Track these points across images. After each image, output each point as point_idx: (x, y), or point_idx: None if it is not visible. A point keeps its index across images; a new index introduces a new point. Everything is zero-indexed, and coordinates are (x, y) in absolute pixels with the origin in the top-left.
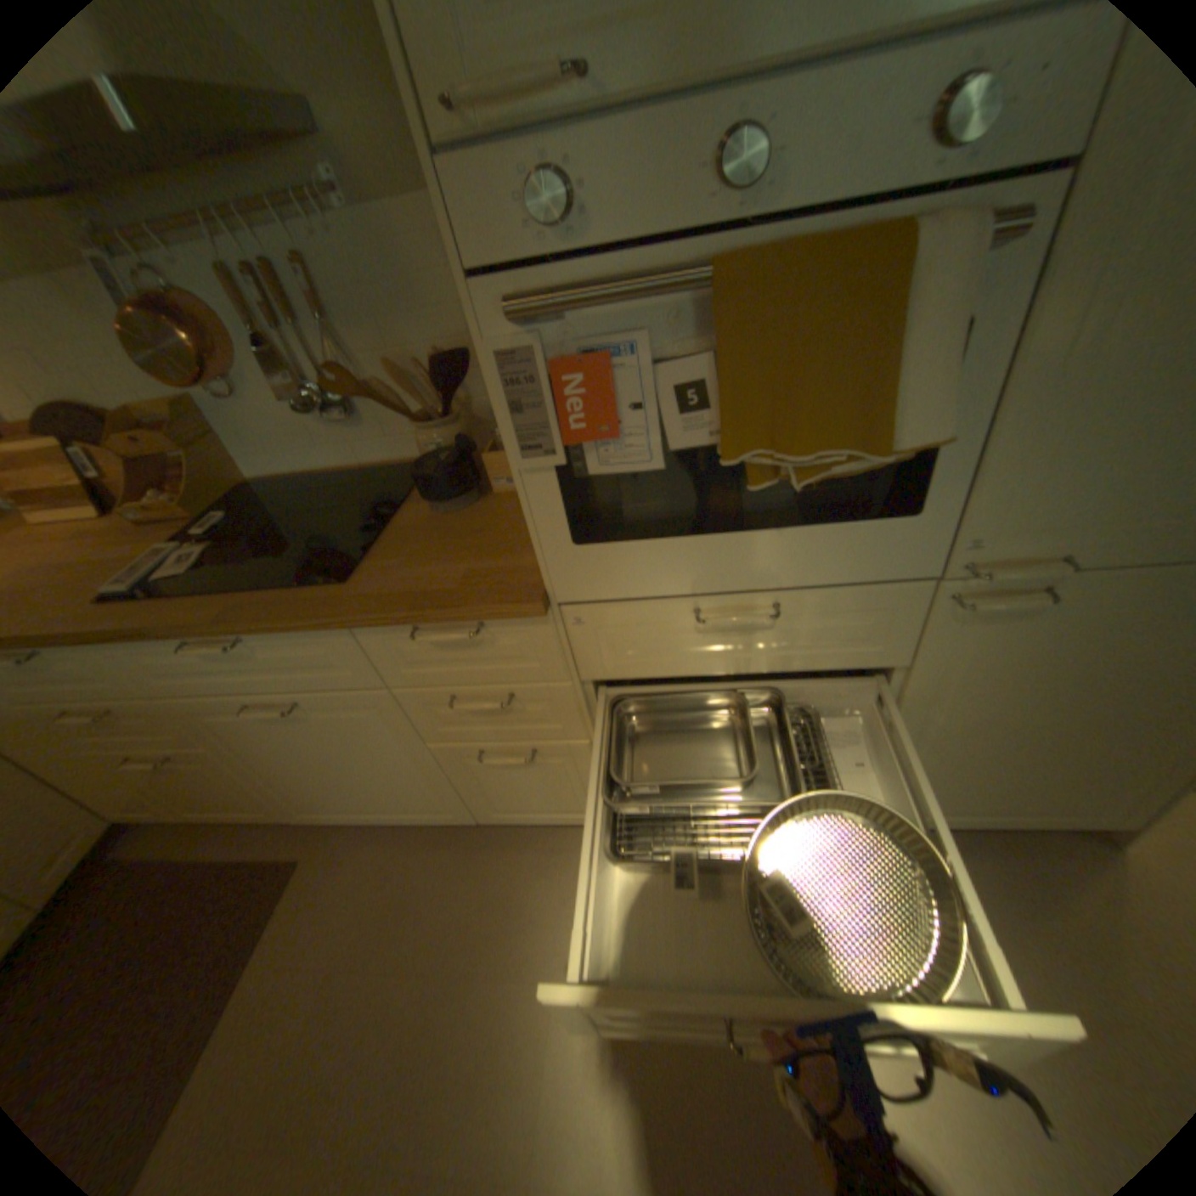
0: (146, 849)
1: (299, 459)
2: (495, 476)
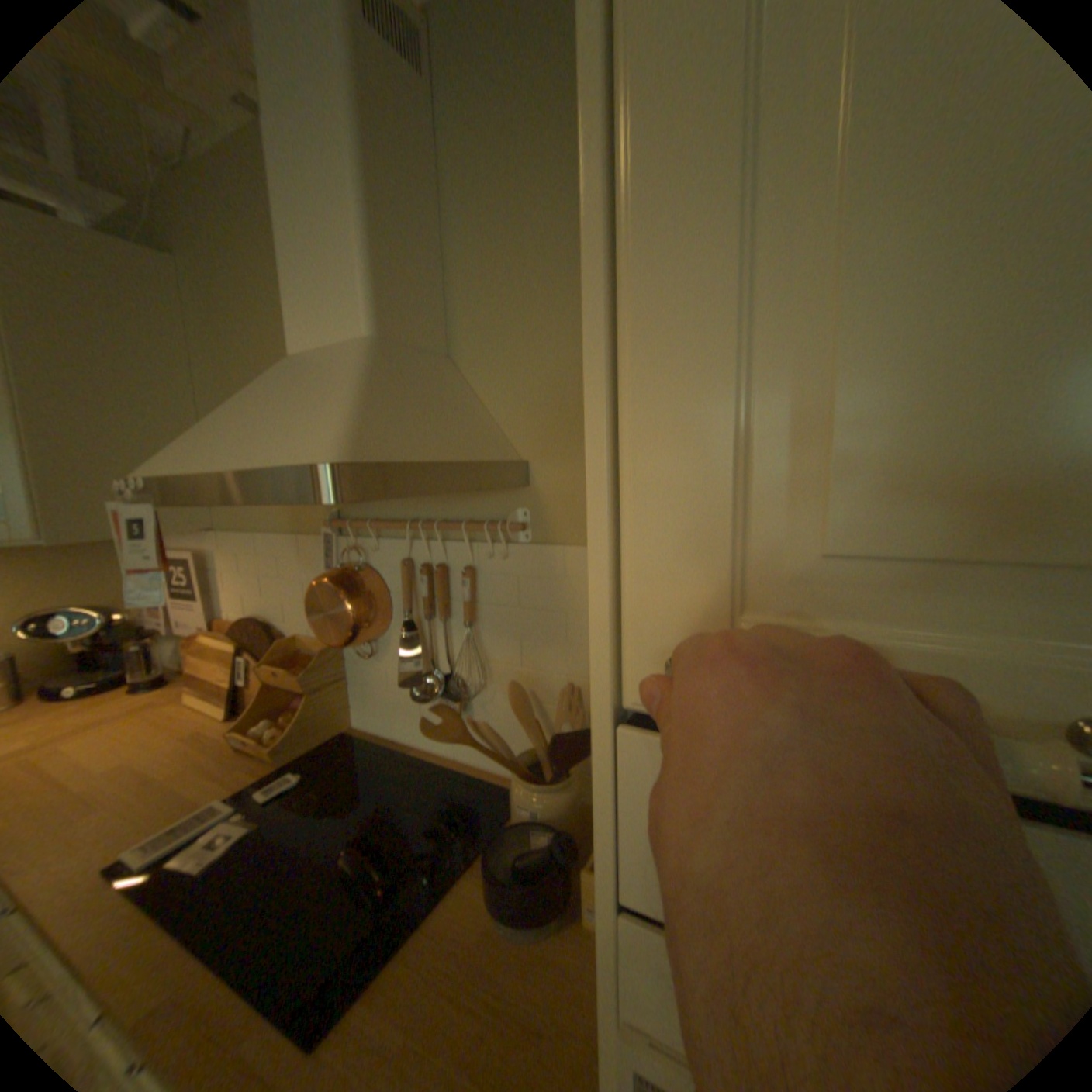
0: None
1: (402, 731)
2: (591, 909)
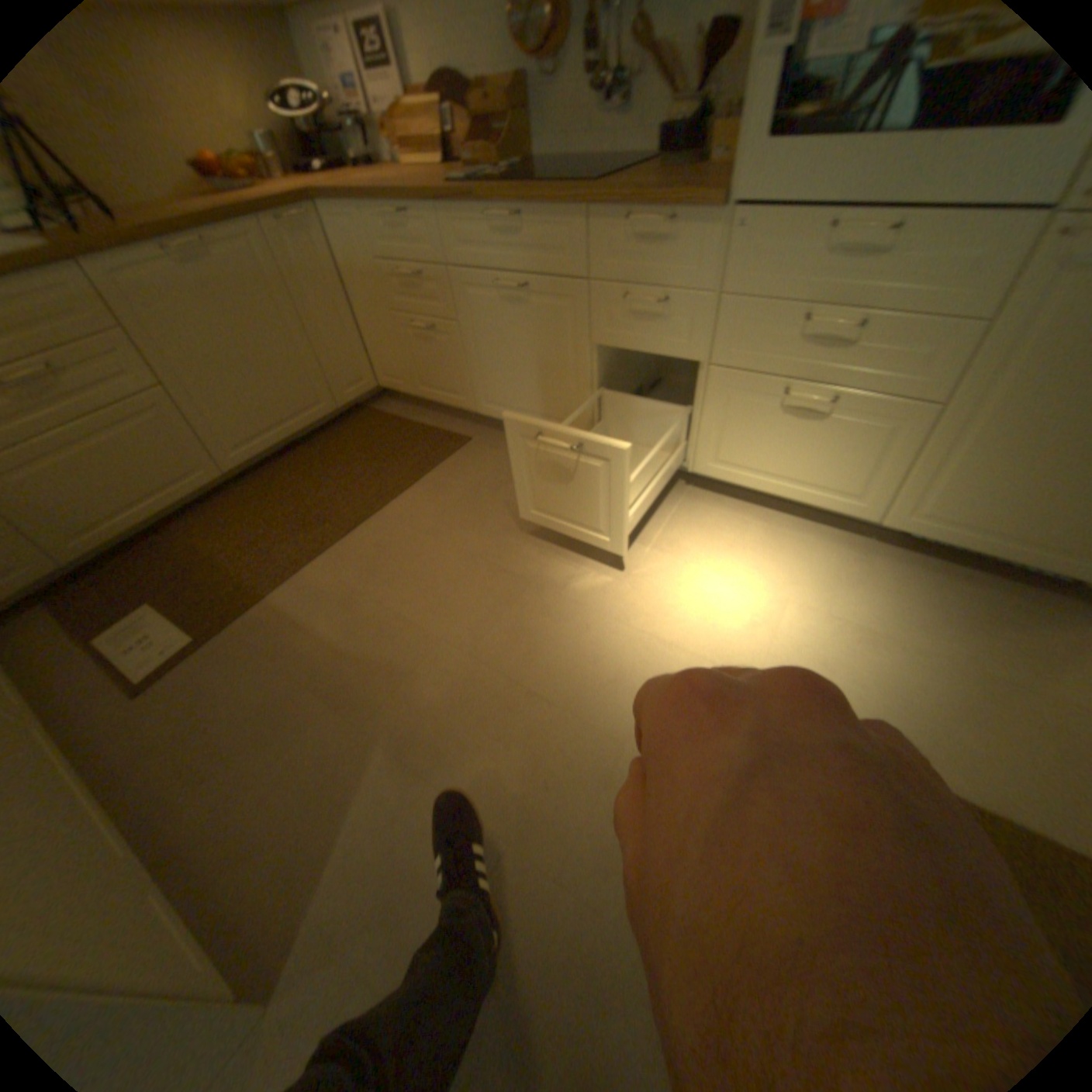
0: (390, 408)
1: (575, 139)
2: (718, 142)
